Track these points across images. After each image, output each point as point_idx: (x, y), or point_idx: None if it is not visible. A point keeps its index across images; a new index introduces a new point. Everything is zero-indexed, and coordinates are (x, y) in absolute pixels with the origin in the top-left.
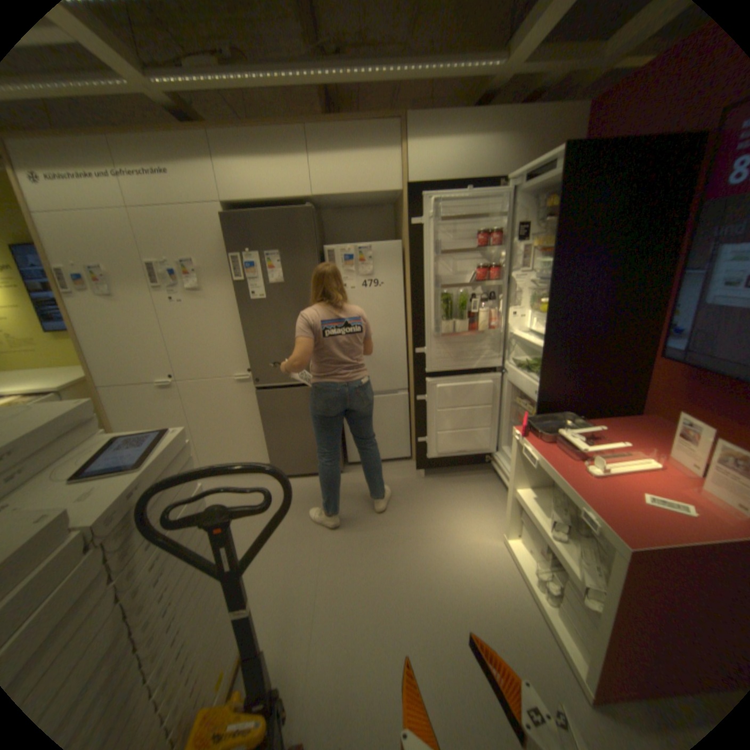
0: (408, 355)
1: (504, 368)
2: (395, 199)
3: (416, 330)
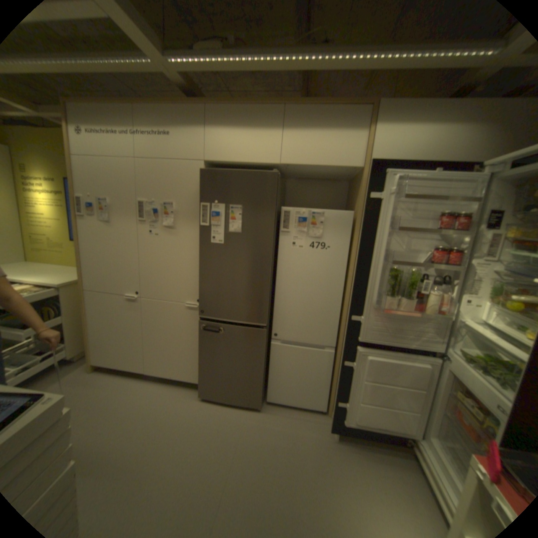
0: (342, 315)
1: (446, 355)
2: (353, 175)
3: (357, 298)
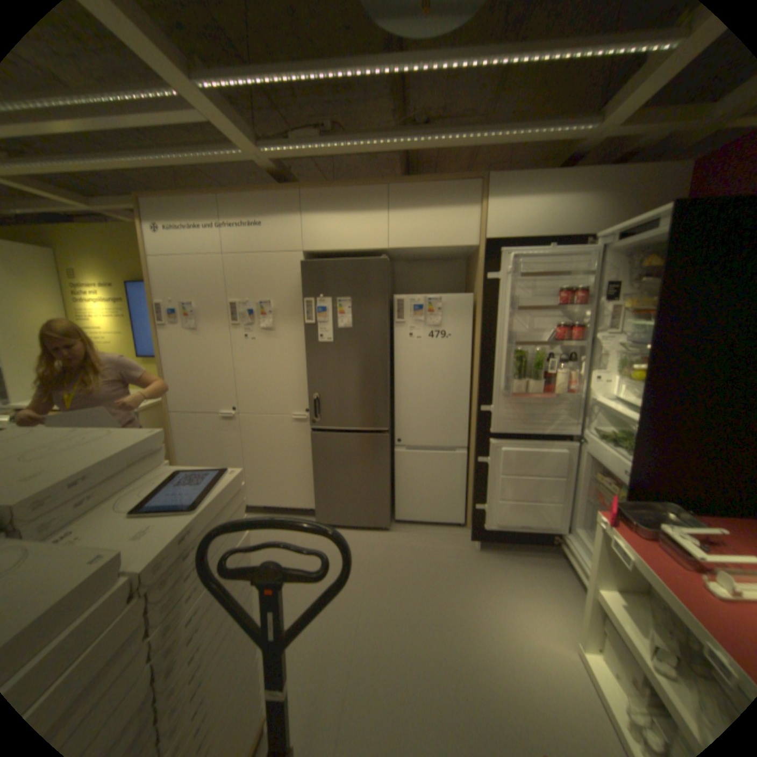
0: (471, 411)
1: (583, 437)
2: (469, 253)
3: (484, 386)
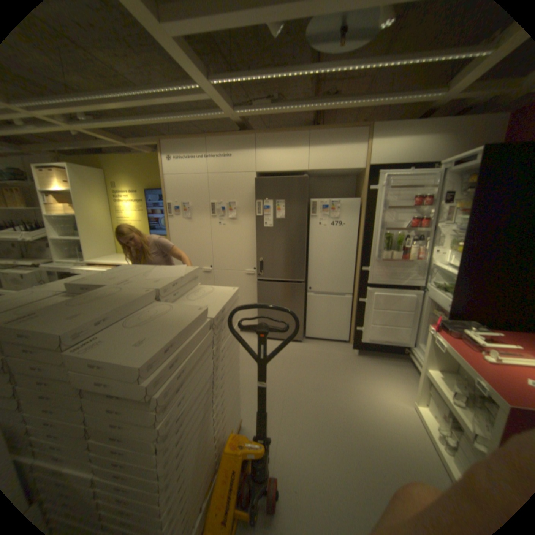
0: (356, 271)
1: (426, 288)
2: (359, 172)
3: (365, 255)
